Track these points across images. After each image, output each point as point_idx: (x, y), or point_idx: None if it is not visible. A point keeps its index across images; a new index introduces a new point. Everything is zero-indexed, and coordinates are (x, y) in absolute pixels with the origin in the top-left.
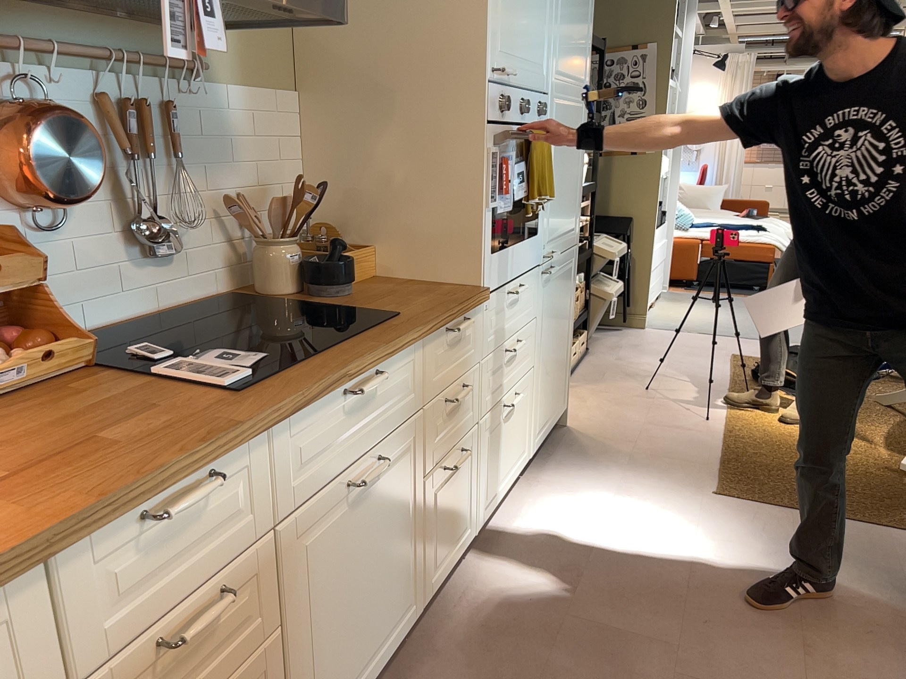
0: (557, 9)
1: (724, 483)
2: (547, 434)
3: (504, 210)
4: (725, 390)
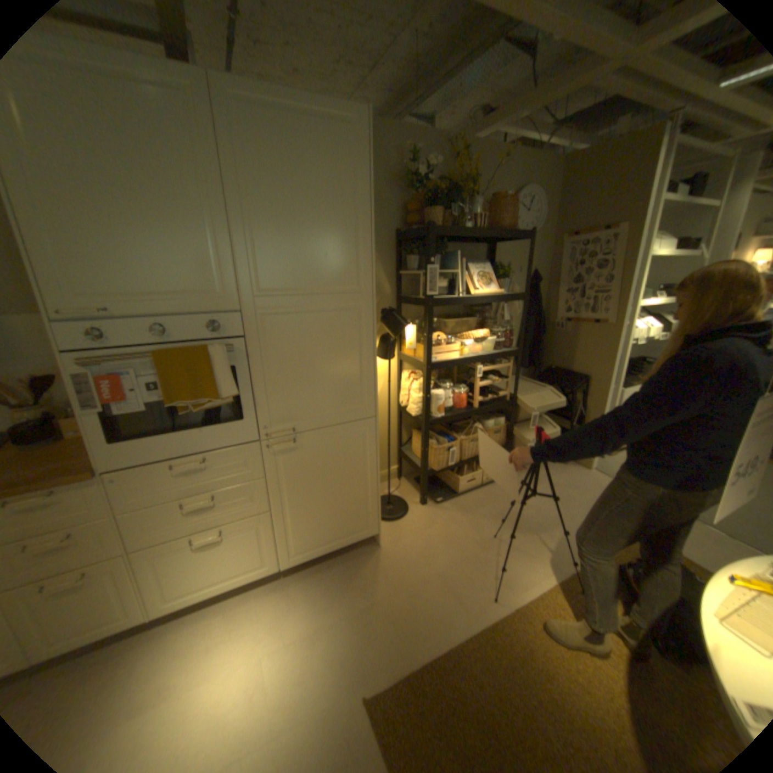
0: (236, 236)
1: (389, 697)
2: (323, 555)
3: (127, 412)
4: (570, 576)
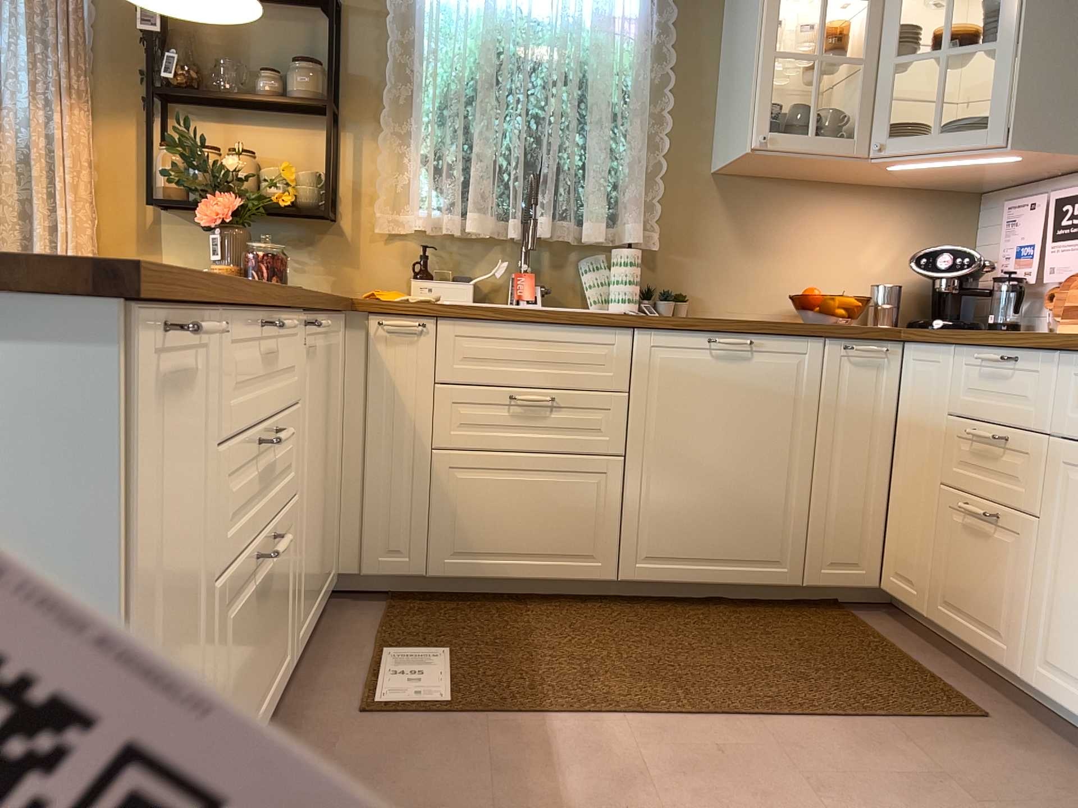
0: None
1: None
2: None
3: None
4: None
